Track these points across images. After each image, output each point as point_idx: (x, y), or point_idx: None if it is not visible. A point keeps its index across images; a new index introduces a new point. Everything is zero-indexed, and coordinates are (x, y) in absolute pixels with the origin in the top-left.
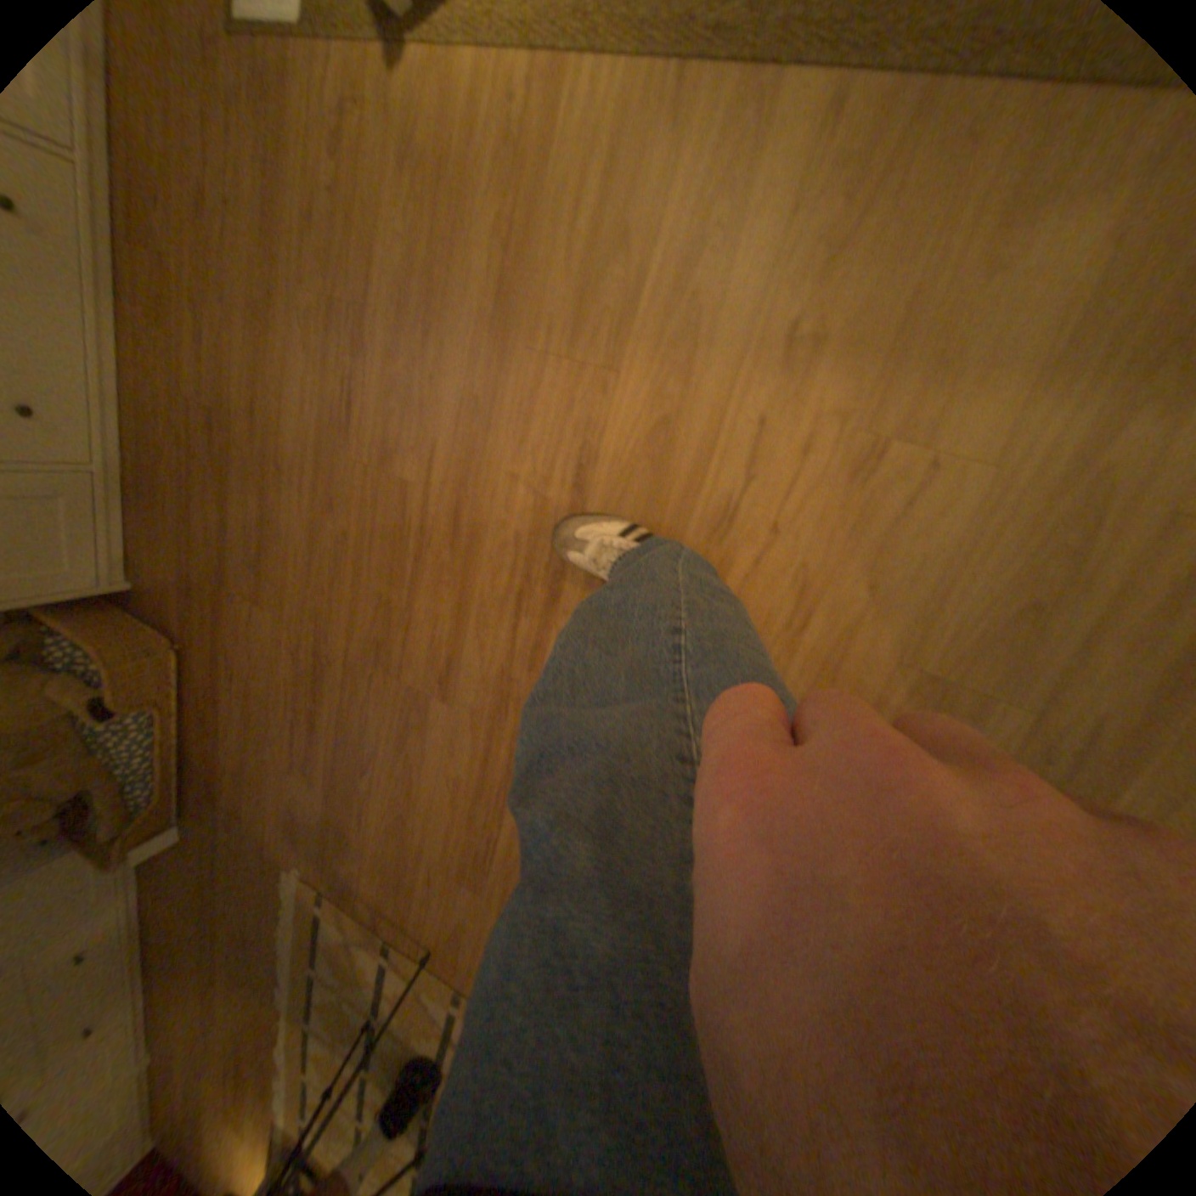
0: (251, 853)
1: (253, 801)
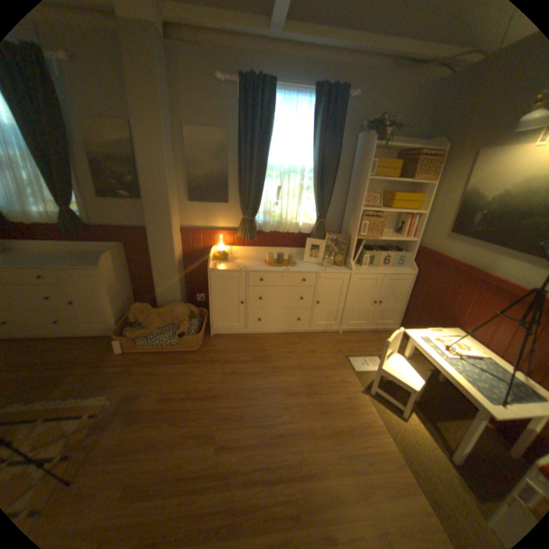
0: (112, 387)
1: (141, 385)
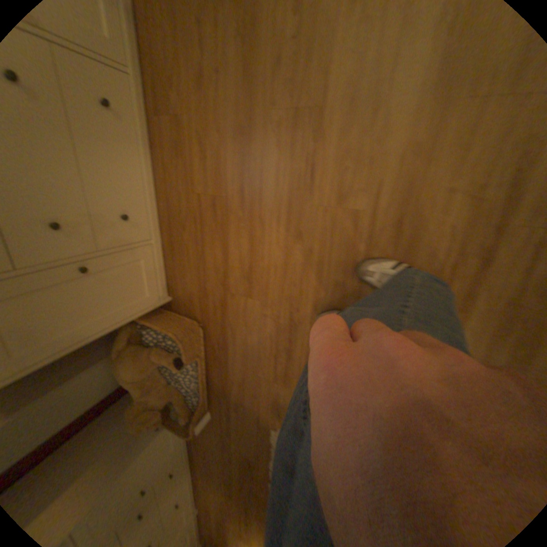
0: (253, 421)
1: (253, 396)
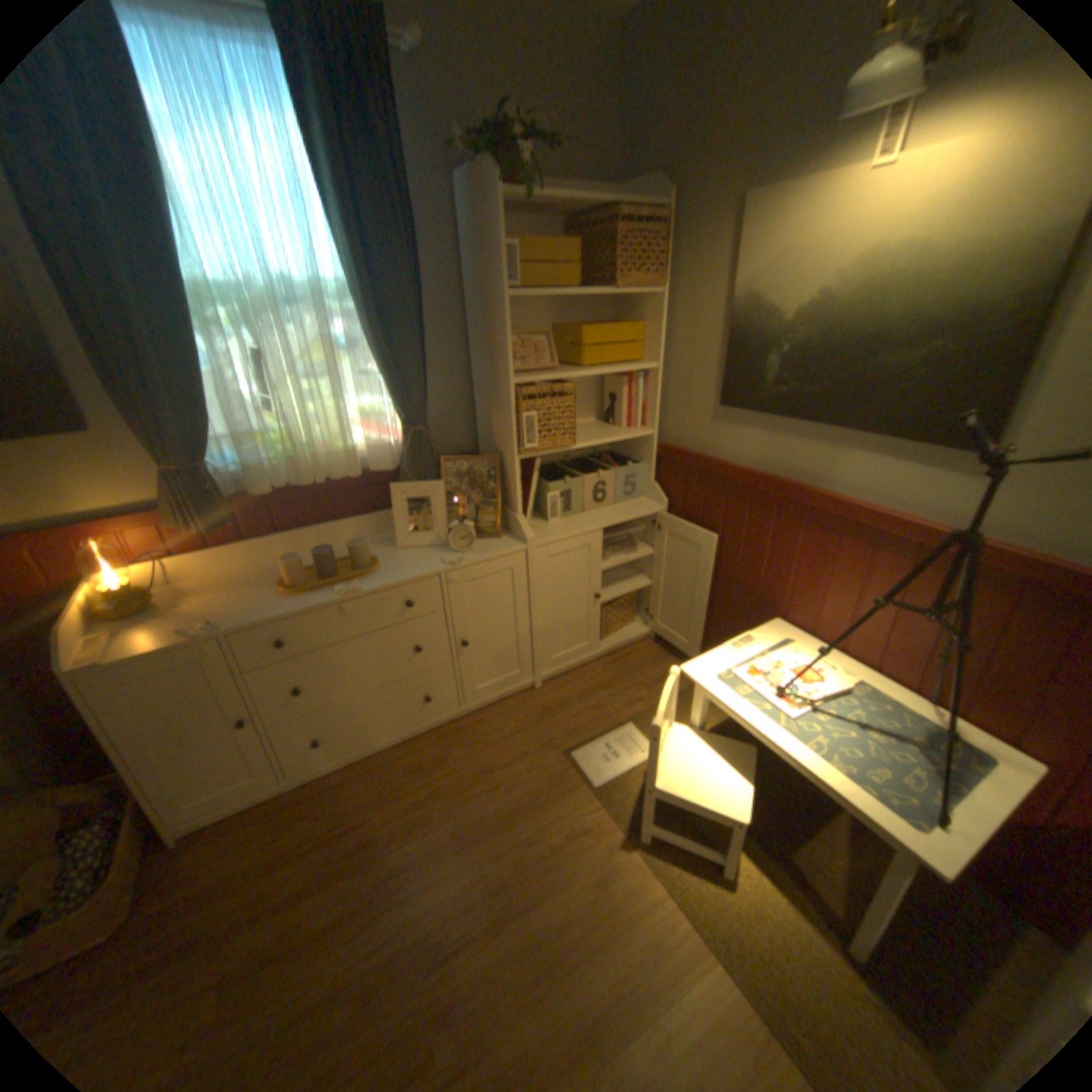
0: None
1: None
